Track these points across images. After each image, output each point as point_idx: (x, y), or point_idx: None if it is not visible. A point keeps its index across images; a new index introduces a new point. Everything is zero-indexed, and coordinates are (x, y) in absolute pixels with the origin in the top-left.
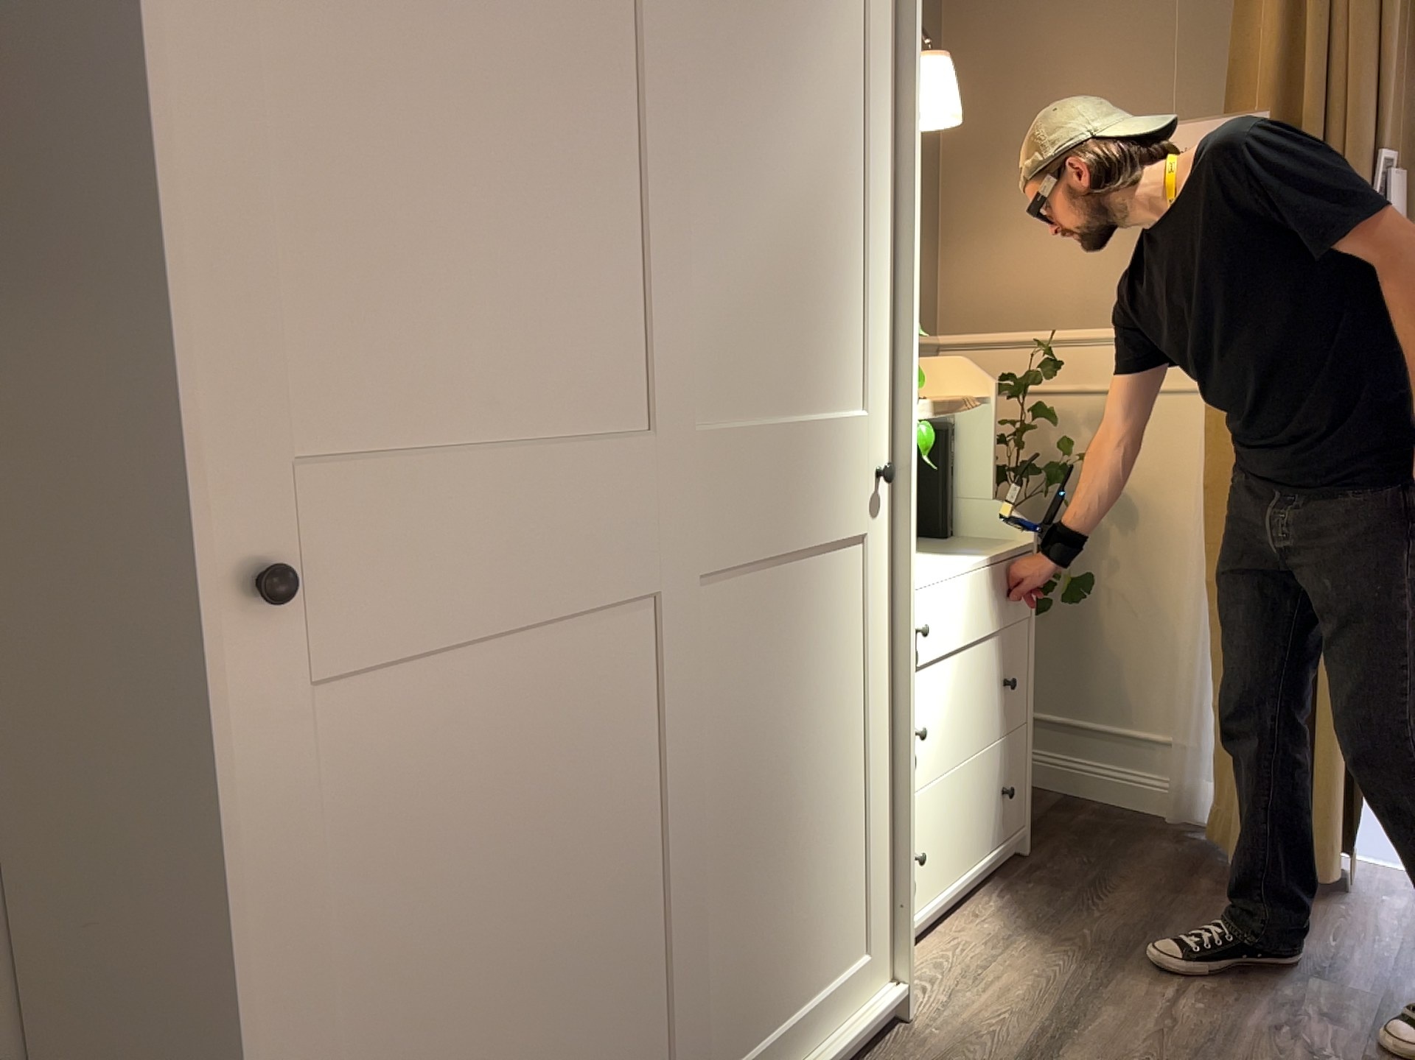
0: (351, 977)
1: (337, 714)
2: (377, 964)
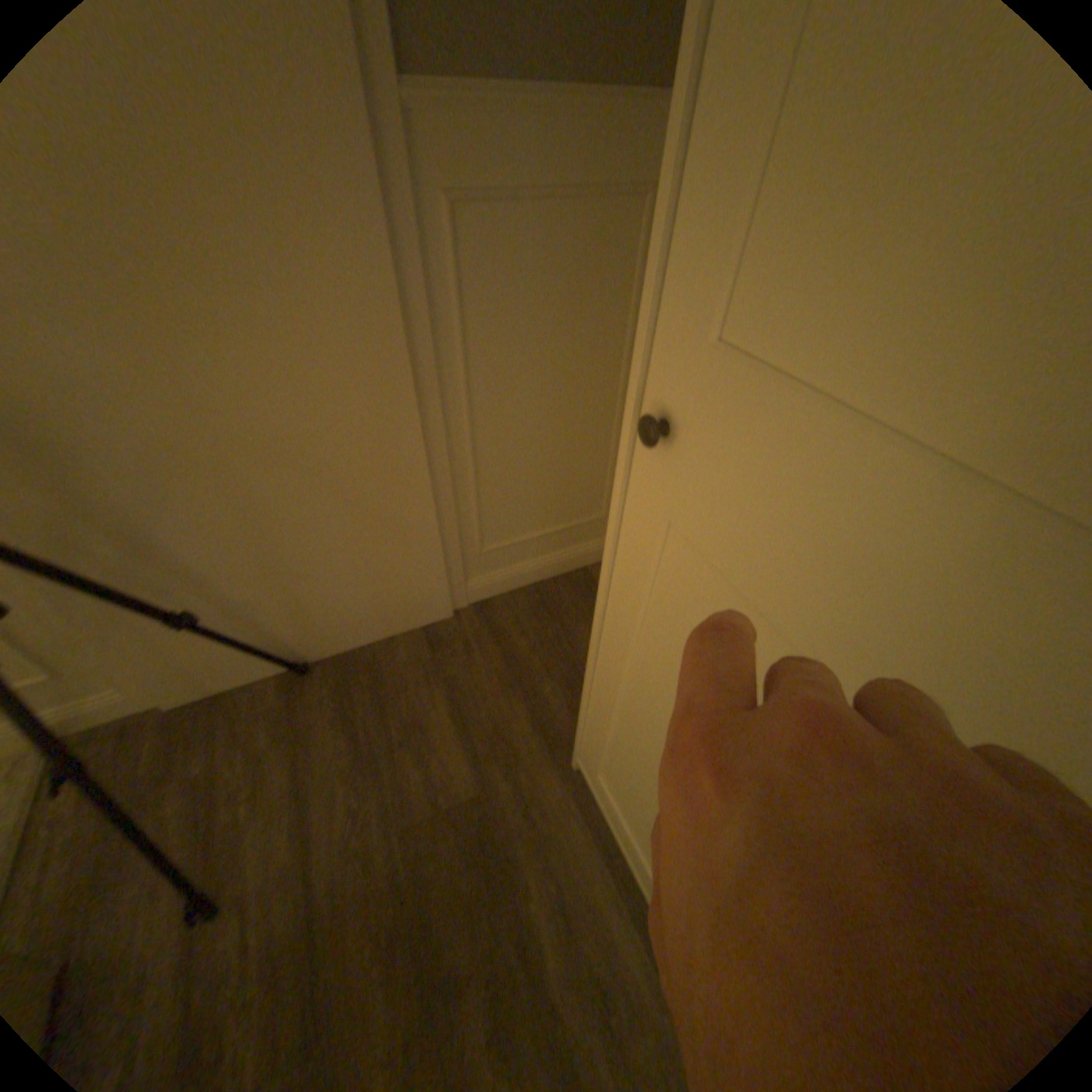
0: (631, 674)
1: (666, 561)
2: (641, 688)
